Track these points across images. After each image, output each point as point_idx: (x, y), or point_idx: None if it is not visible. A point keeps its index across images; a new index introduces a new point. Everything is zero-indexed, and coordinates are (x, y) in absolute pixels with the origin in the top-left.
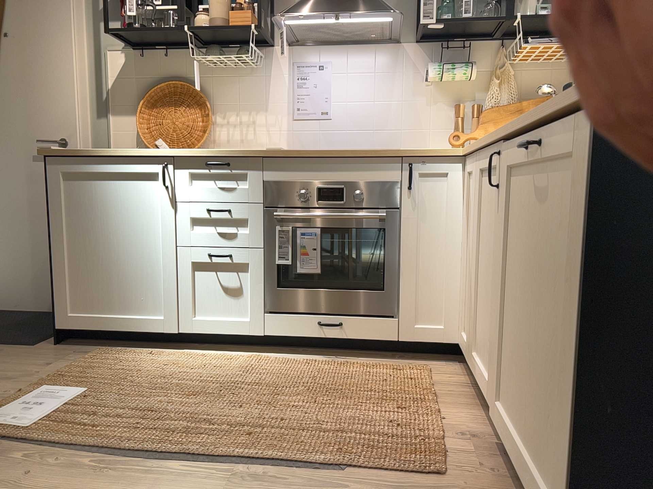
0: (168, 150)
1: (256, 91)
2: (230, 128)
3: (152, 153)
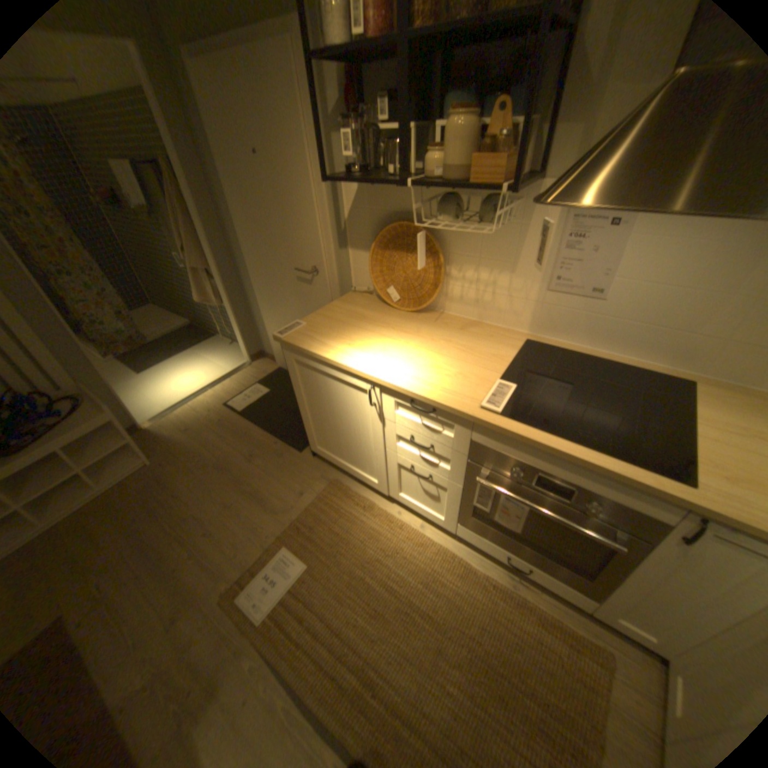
0: (374, 376)
1: (505, 243)
2: (466, 283)
3: (360, 373)
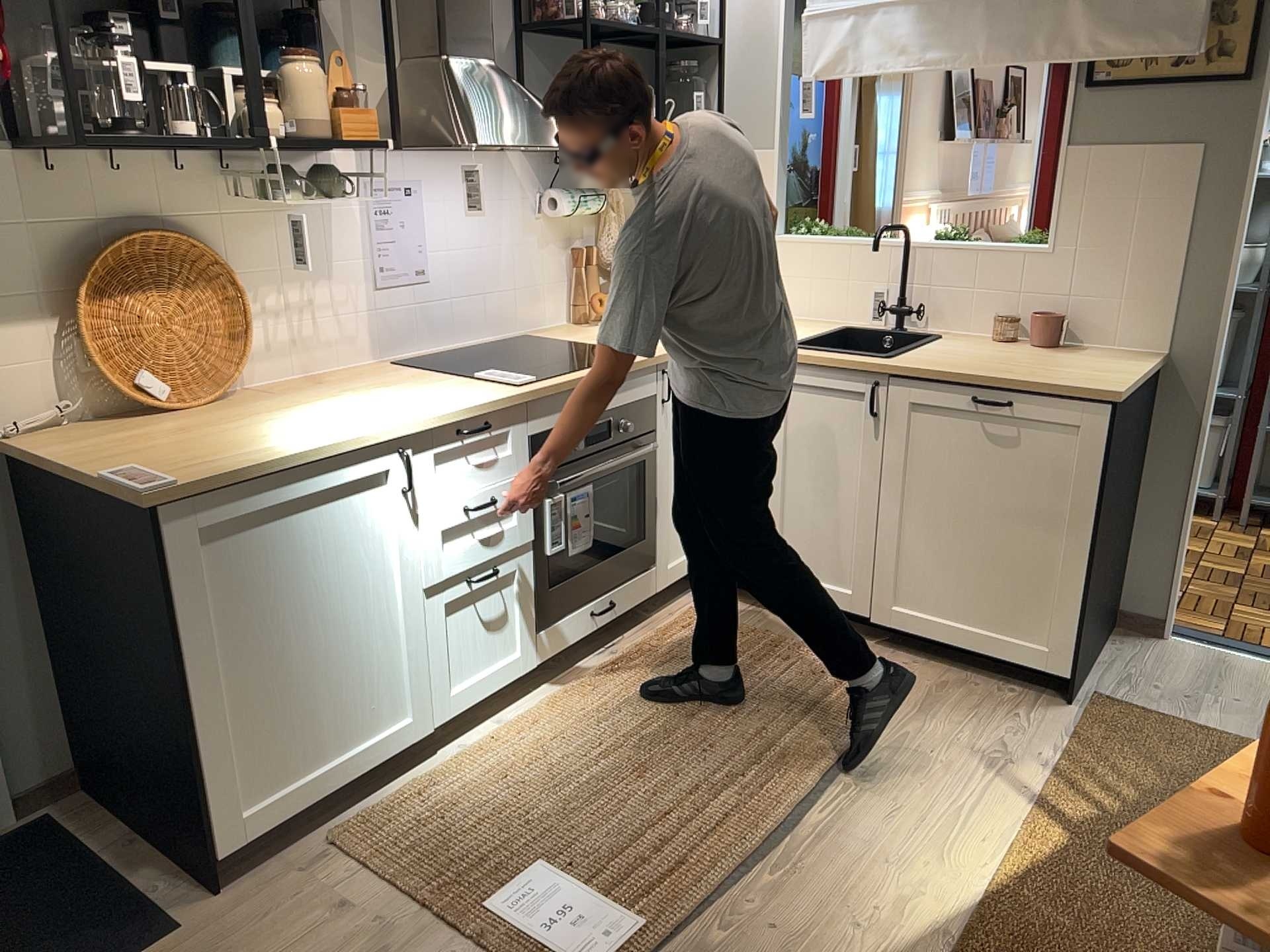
0: (405, 423)
1: (310, 241)
2: (271, 321)
3: (381, 437)
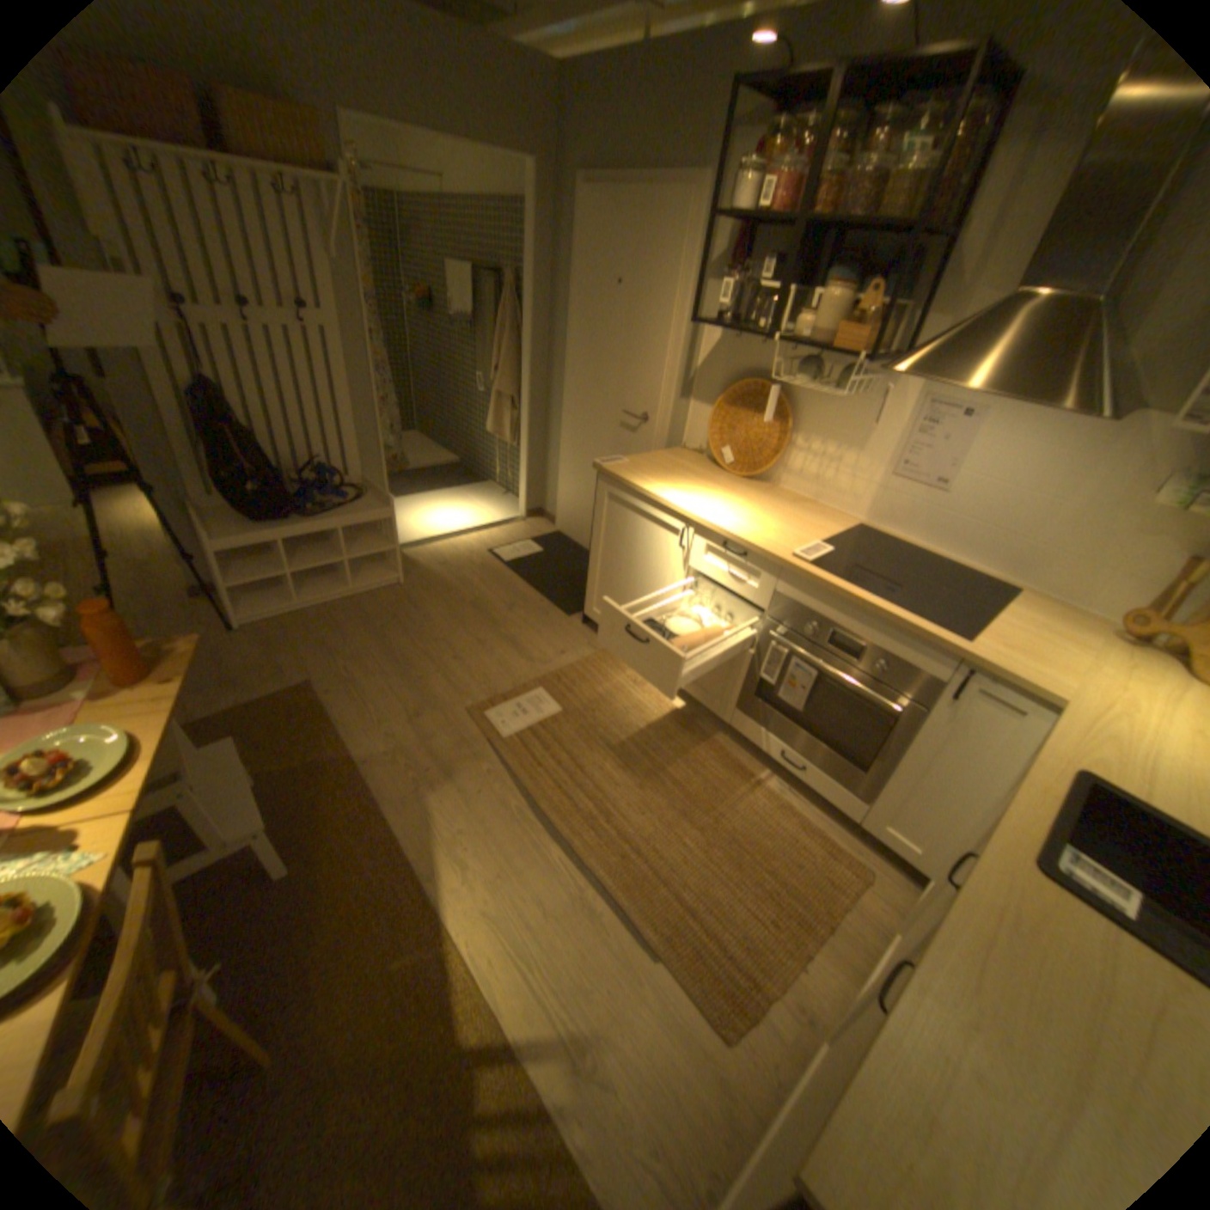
0: (693, 513)
1: (859, 419)
2: (810, 457)
3: (678, 510)
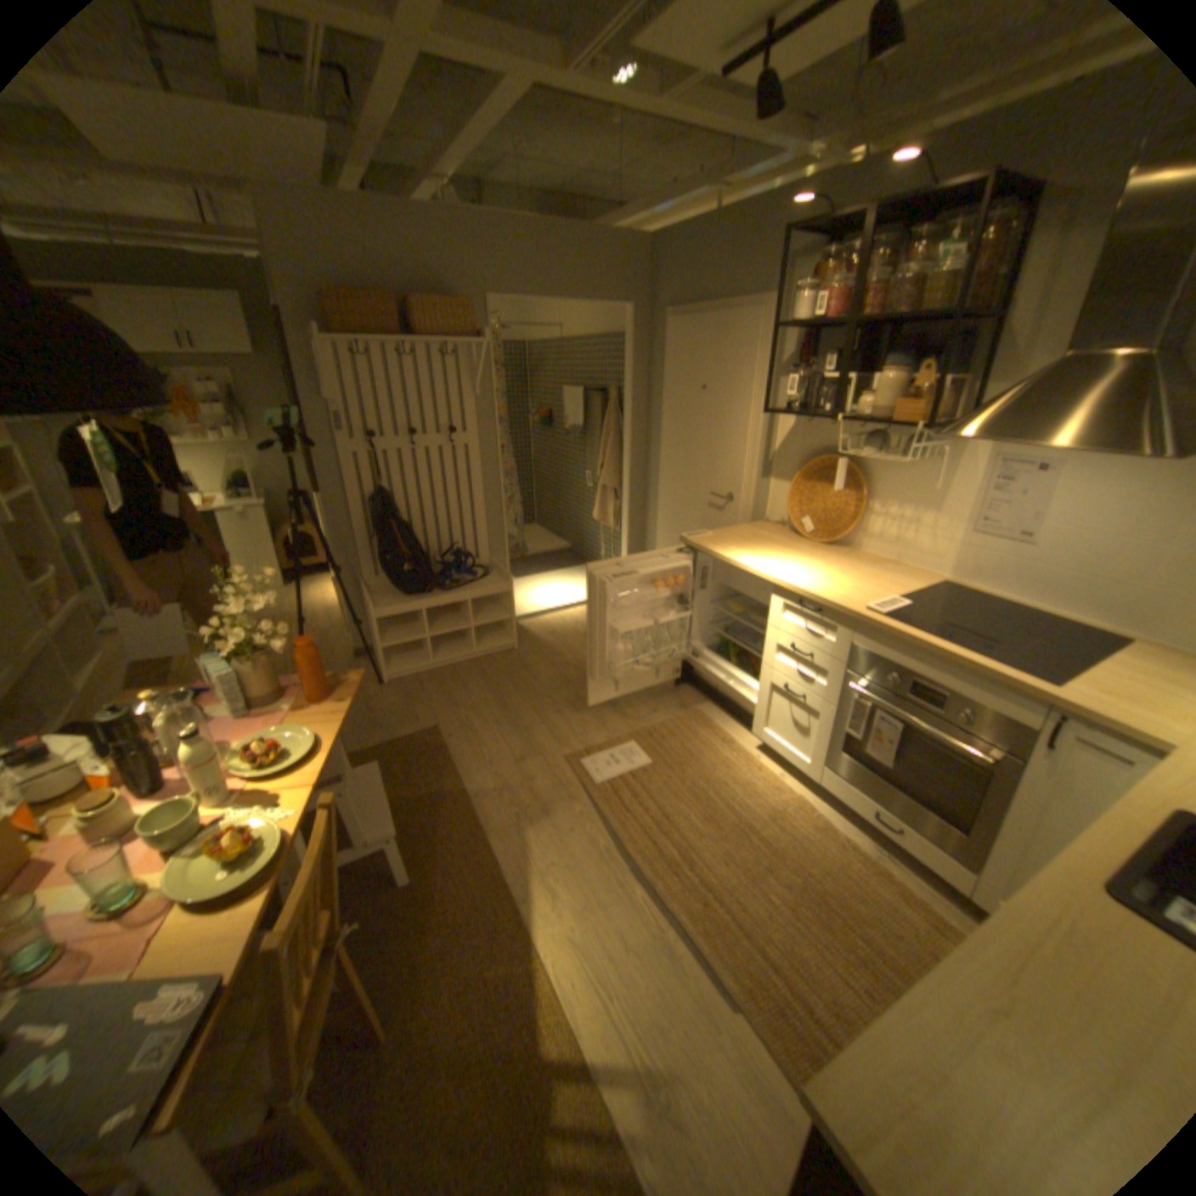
0: (769, 575)
1: (933, 482)
2: (888, 520)
3: (756, 573)
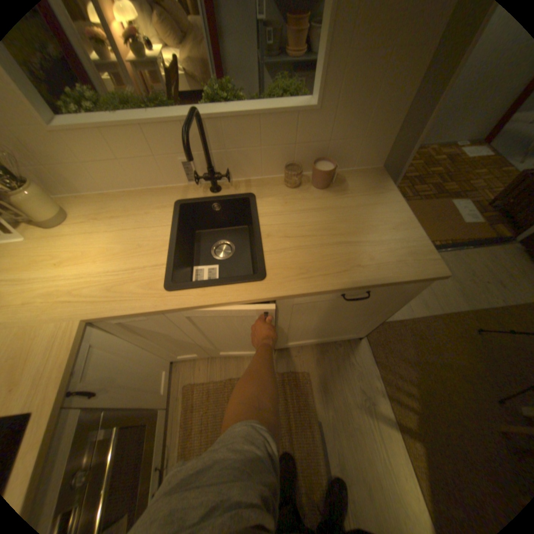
0: None
1: None
2: None
3: None
